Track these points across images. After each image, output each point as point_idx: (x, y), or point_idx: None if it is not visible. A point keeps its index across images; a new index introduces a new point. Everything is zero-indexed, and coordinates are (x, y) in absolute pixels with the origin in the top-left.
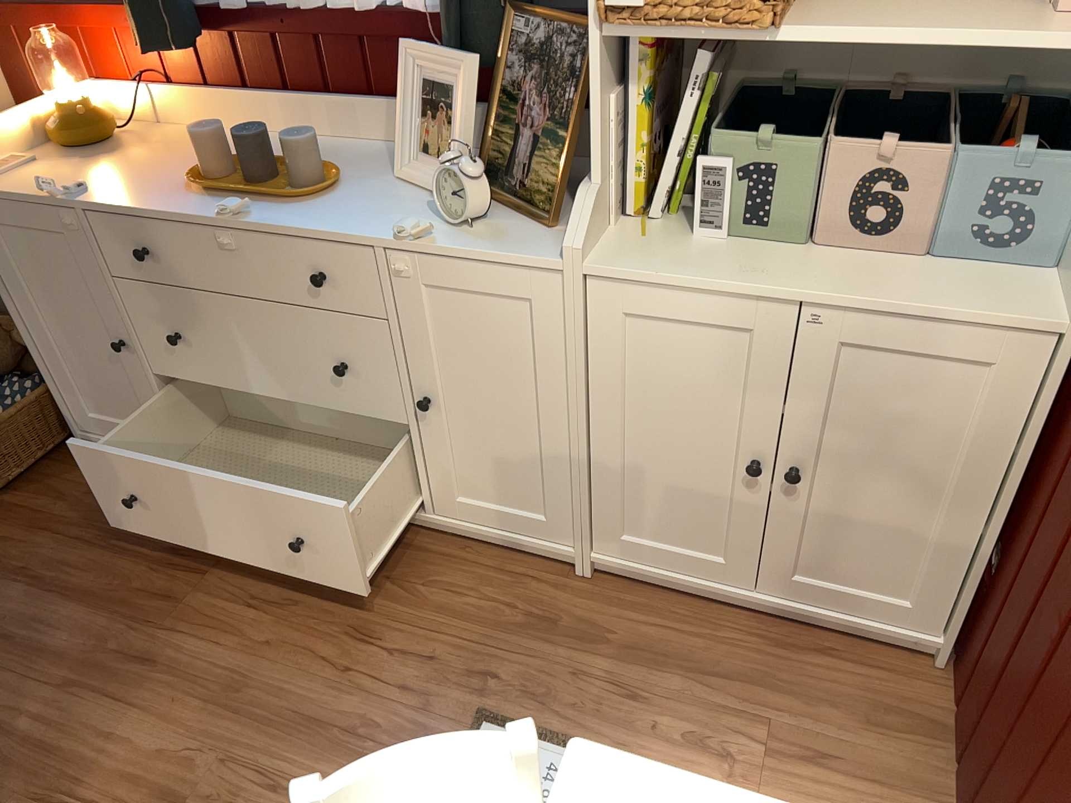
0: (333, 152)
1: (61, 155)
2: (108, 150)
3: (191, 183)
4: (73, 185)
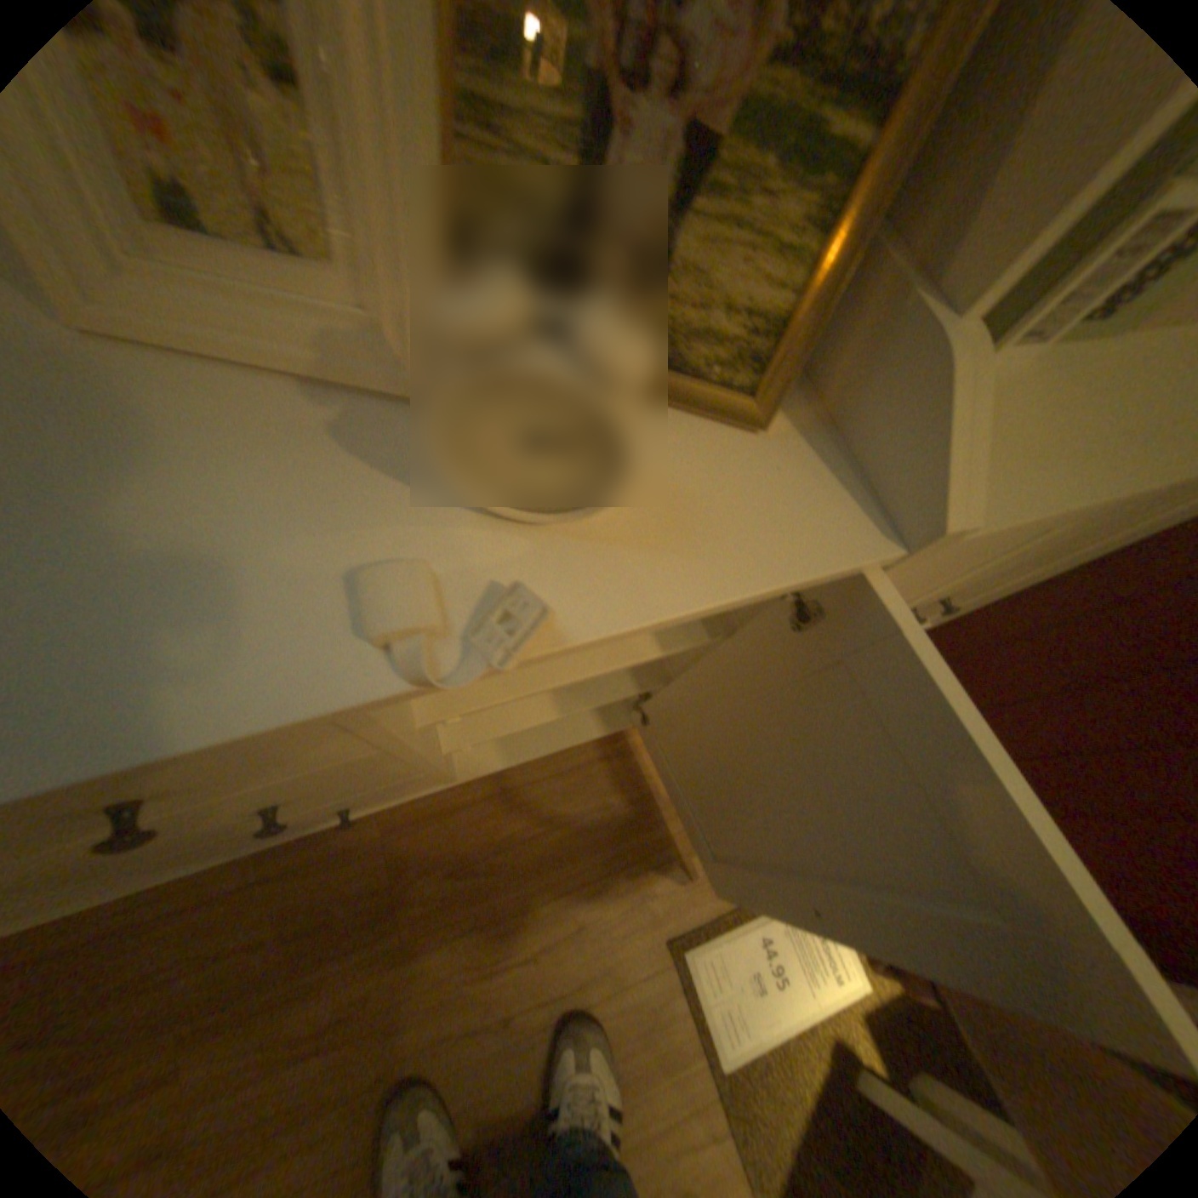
0: None
1: None
2: None
3: None
4: None
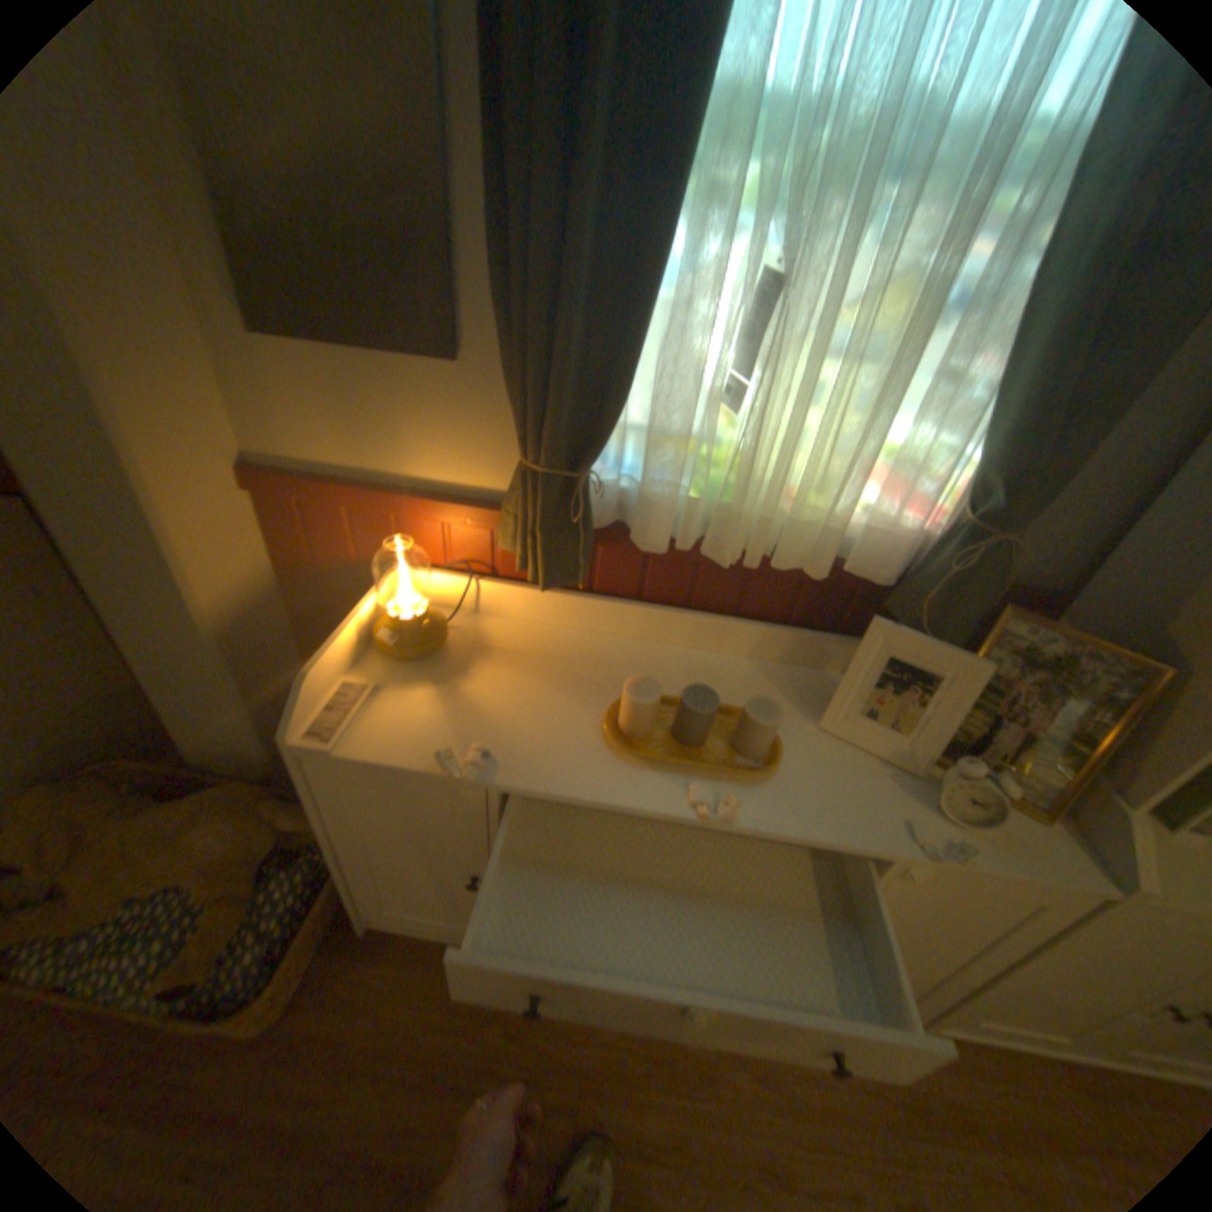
0: (714, 678)
1: (400, 674)
2: (453, 664)
3: (627, 753)
4: (476, 753)
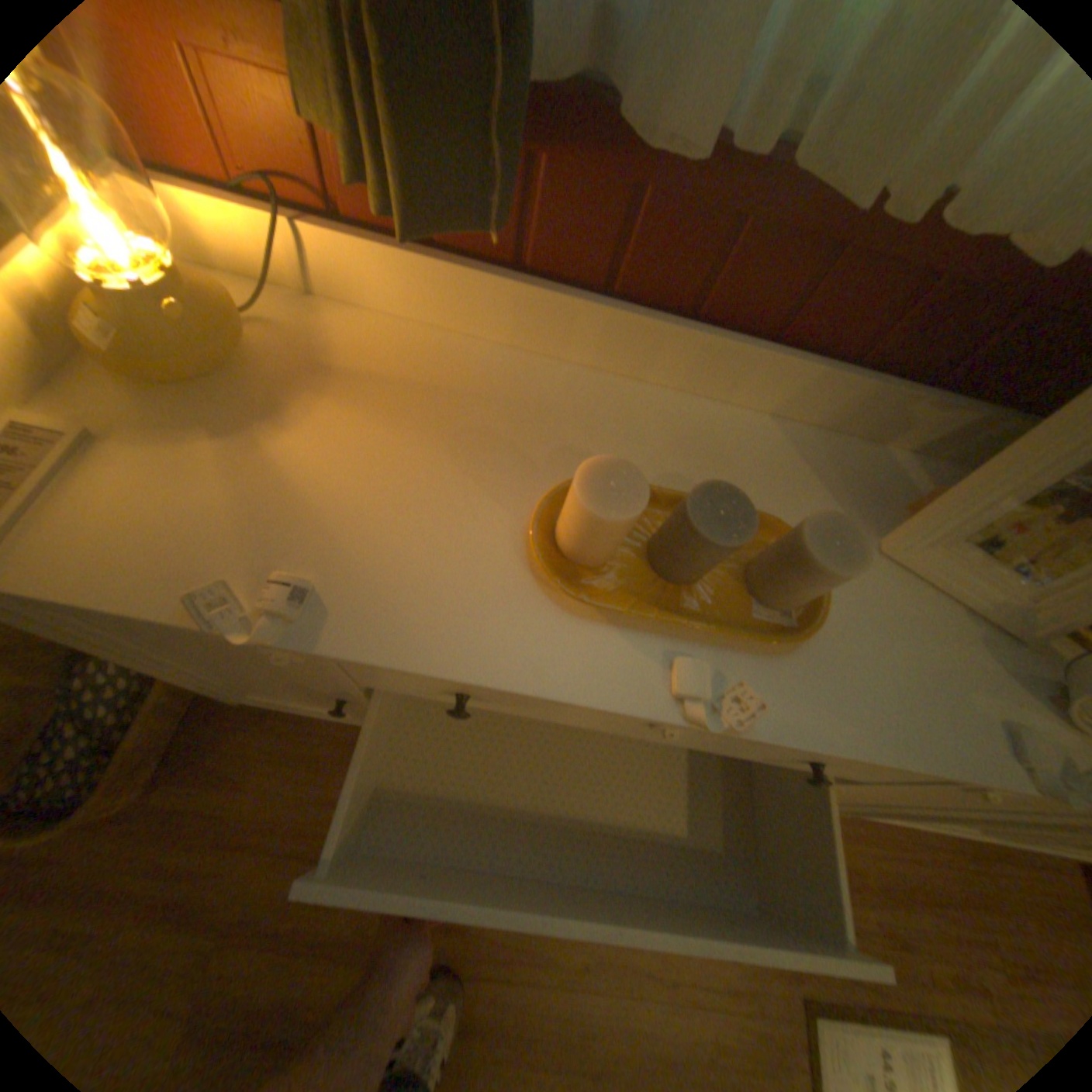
0: (720, 450)
1: (144, 411)
2: (255, 398)
3: (572, 599)
4: (281, 591)
